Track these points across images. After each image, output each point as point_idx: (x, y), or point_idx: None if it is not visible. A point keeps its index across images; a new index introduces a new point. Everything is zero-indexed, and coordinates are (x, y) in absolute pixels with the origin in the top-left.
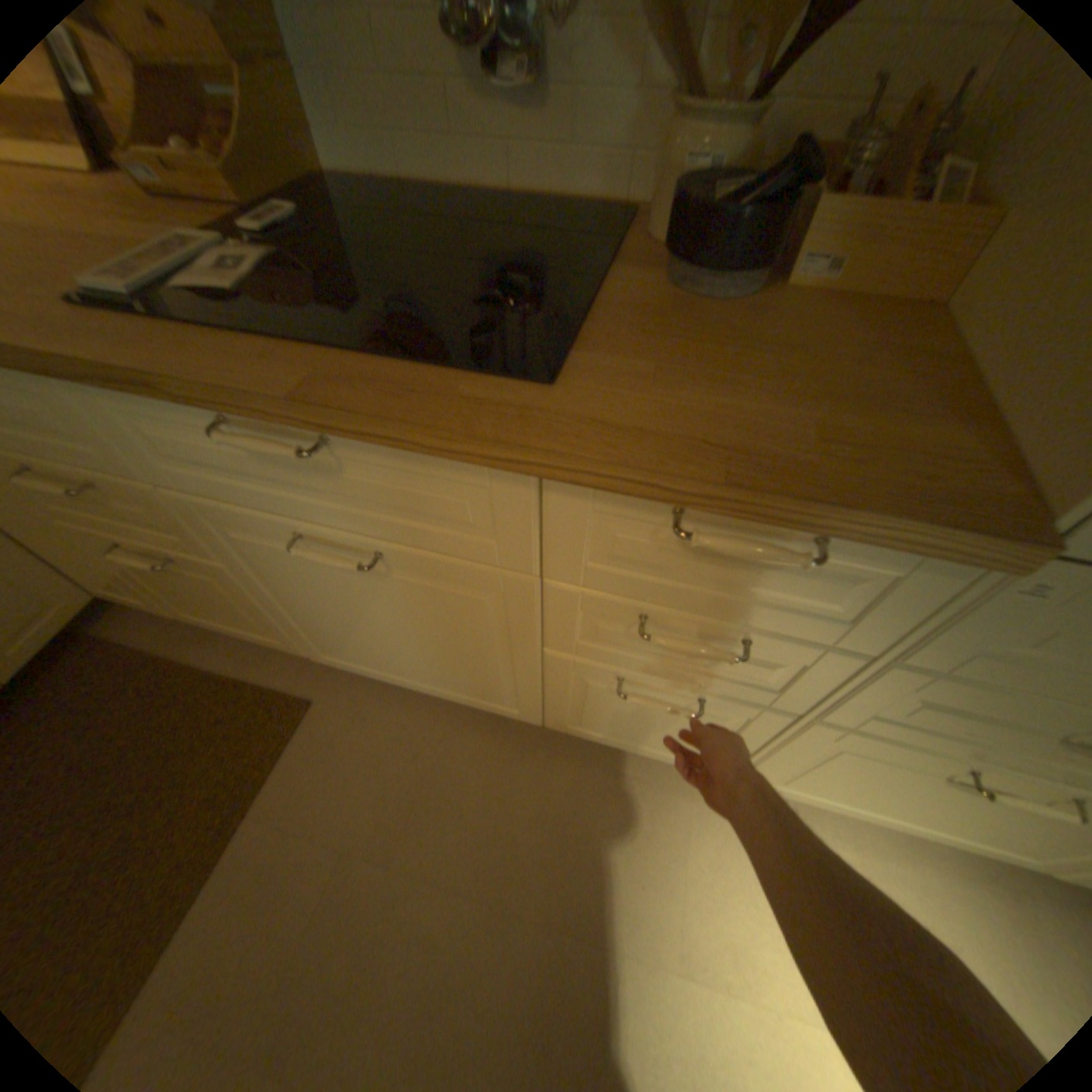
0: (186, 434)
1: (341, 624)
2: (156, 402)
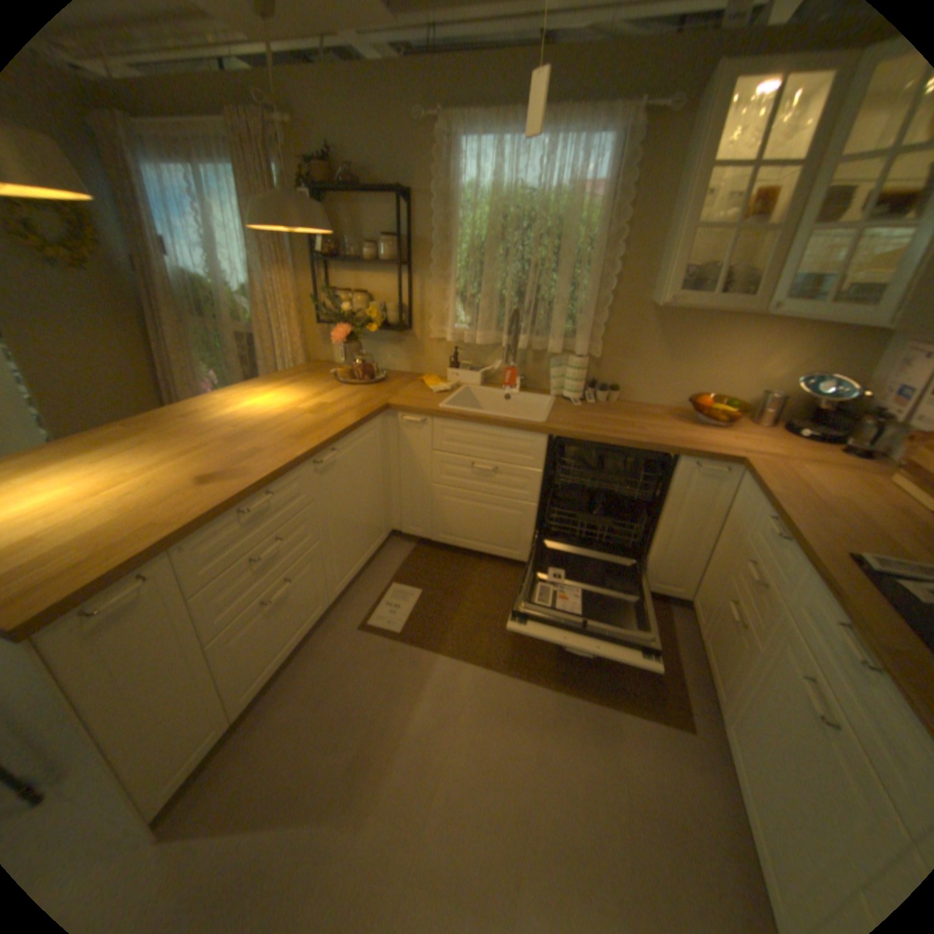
0: (829, 616)
1: (768, 731)
2: (835, 601)
